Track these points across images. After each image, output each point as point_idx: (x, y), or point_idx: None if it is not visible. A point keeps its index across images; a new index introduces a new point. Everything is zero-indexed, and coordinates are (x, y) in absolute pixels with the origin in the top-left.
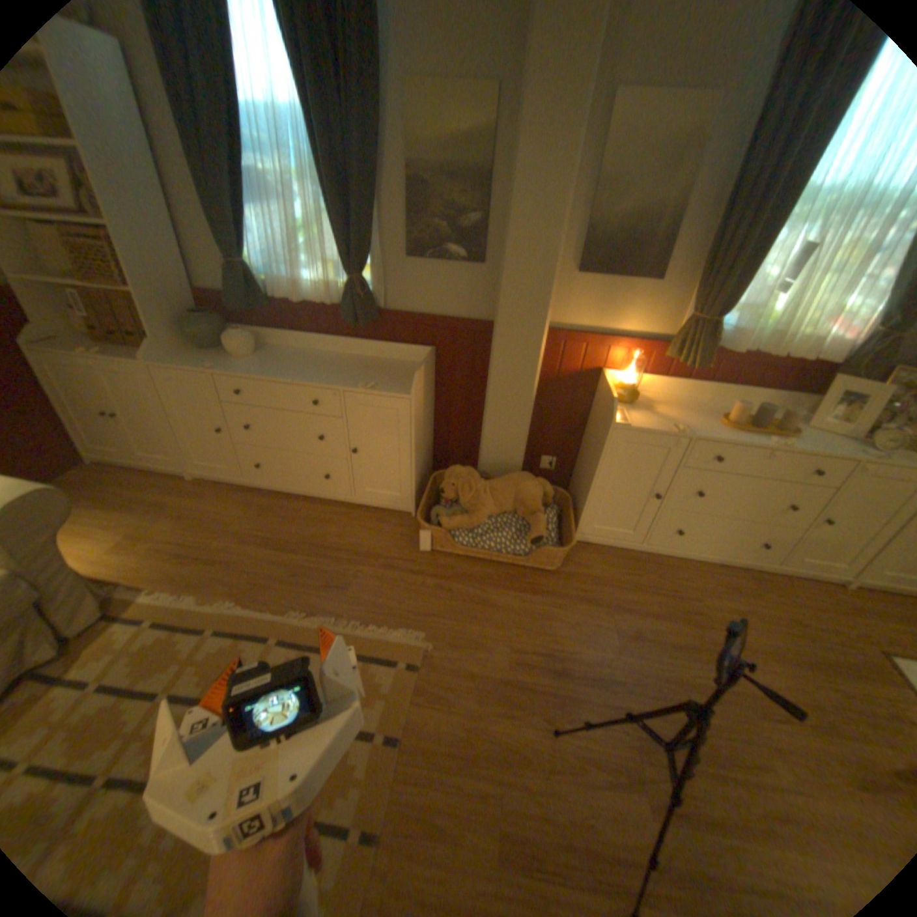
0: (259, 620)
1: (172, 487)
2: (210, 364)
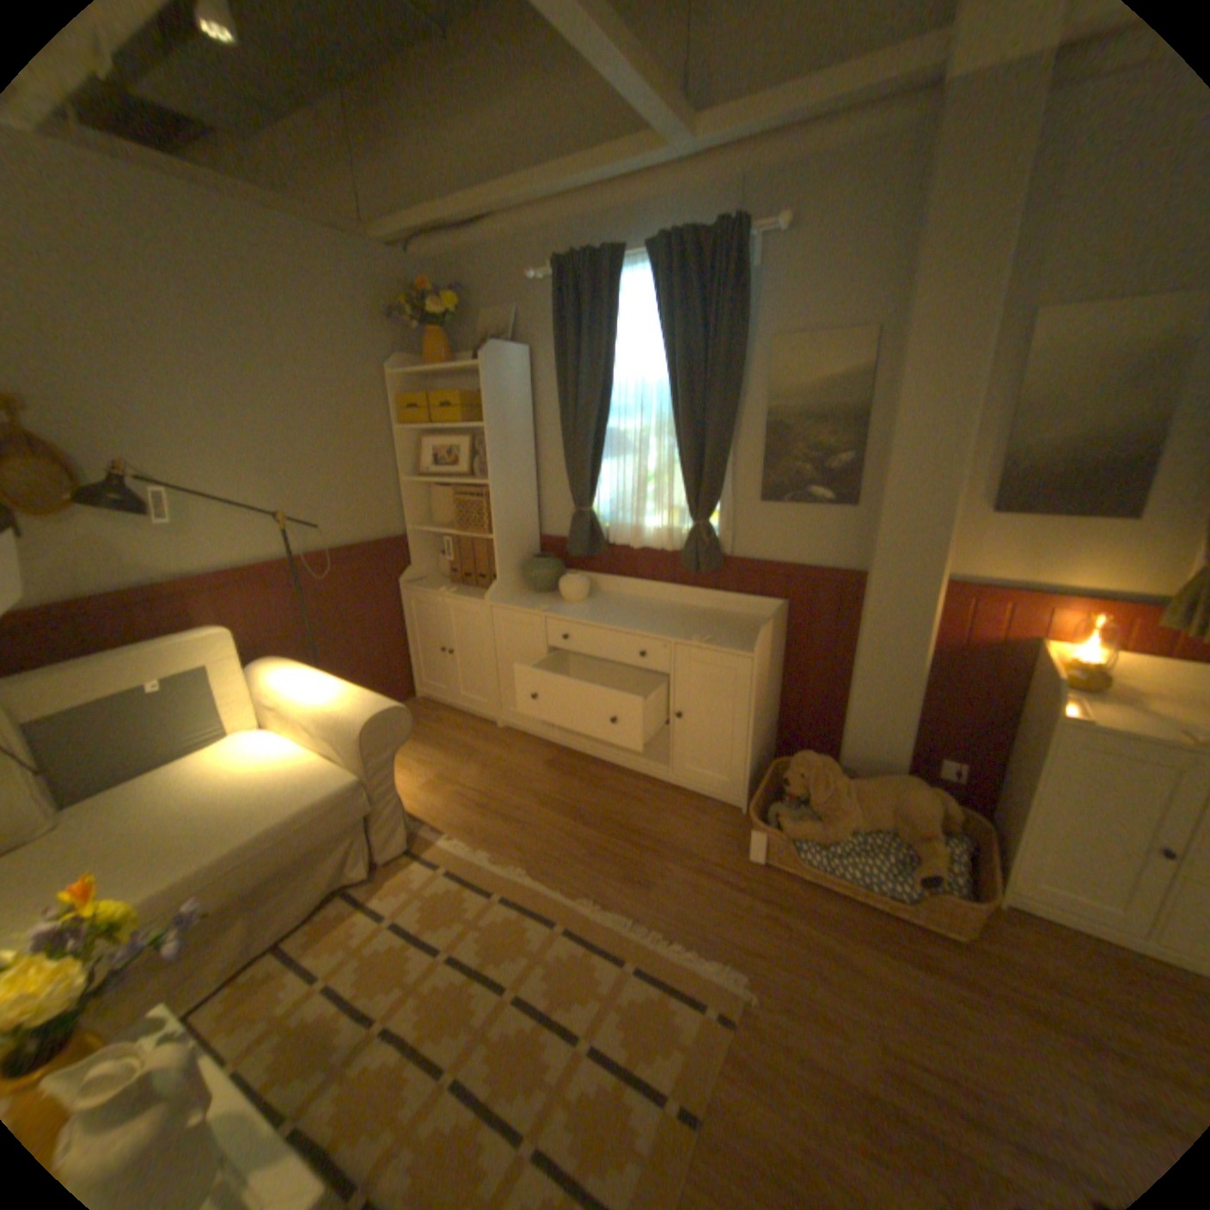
0: (548, 899)
1: (484, 731)
2: (546, 606)
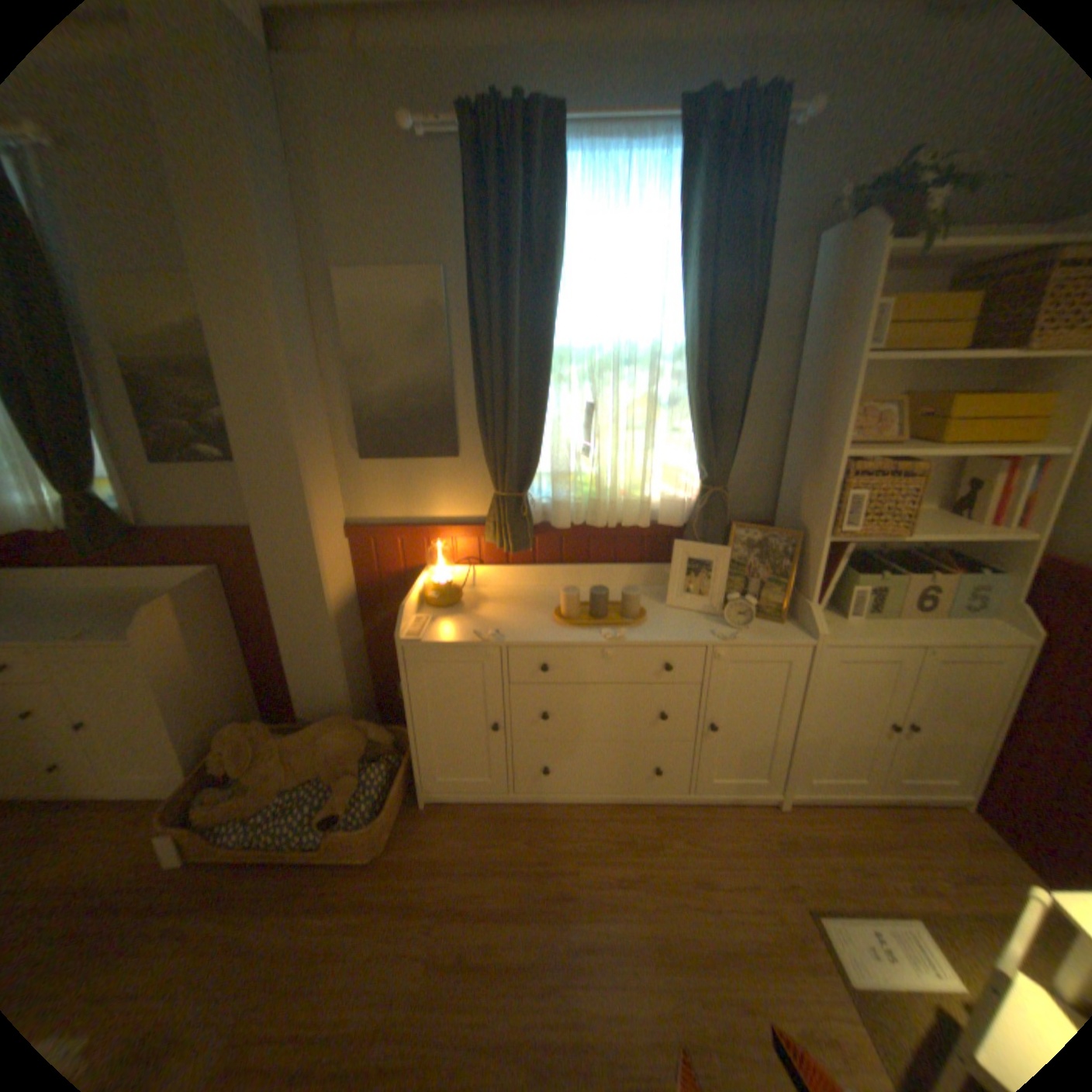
0: None
1: None
2: None
